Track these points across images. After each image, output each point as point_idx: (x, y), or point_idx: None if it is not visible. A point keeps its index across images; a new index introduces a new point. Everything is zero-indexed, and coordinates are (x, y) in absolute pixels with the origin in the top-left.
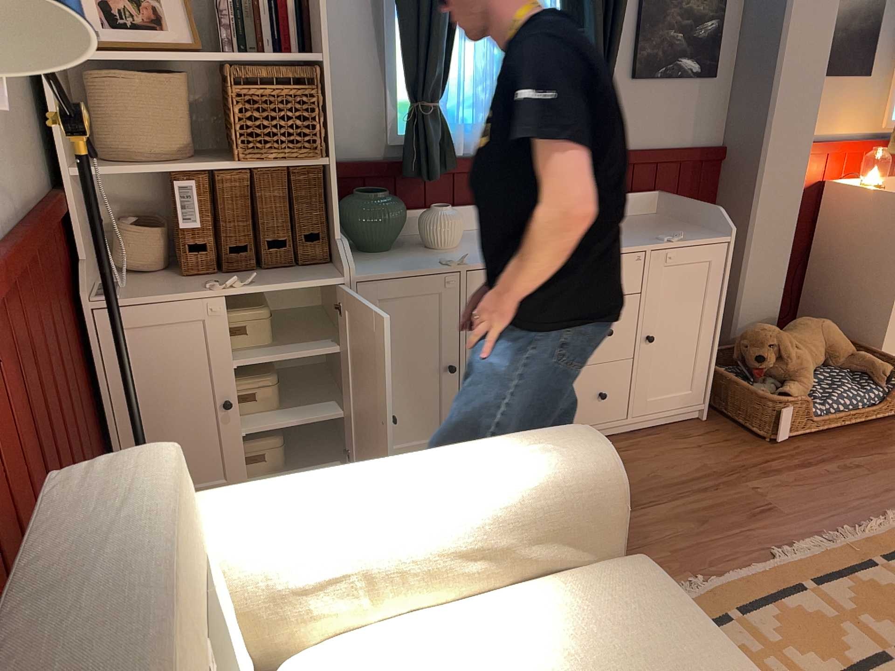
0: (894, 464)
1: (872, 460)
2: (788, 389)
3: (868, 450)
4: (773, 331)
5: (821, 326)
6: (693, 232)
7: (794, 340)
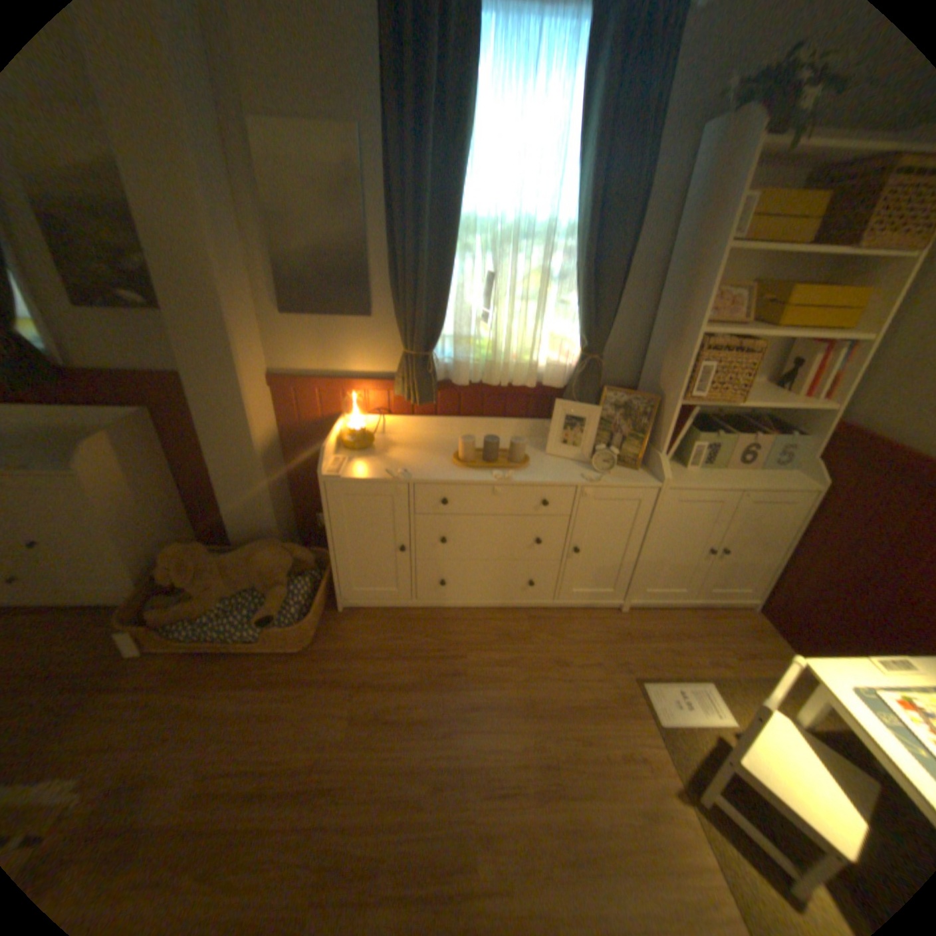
0: (179, 717)
1: (172, 704)
2: (162, 613)
3: (193, 691)
4: (178, 556)
5: (255, 557)
6: (71, 461)
7: (220, 564)
